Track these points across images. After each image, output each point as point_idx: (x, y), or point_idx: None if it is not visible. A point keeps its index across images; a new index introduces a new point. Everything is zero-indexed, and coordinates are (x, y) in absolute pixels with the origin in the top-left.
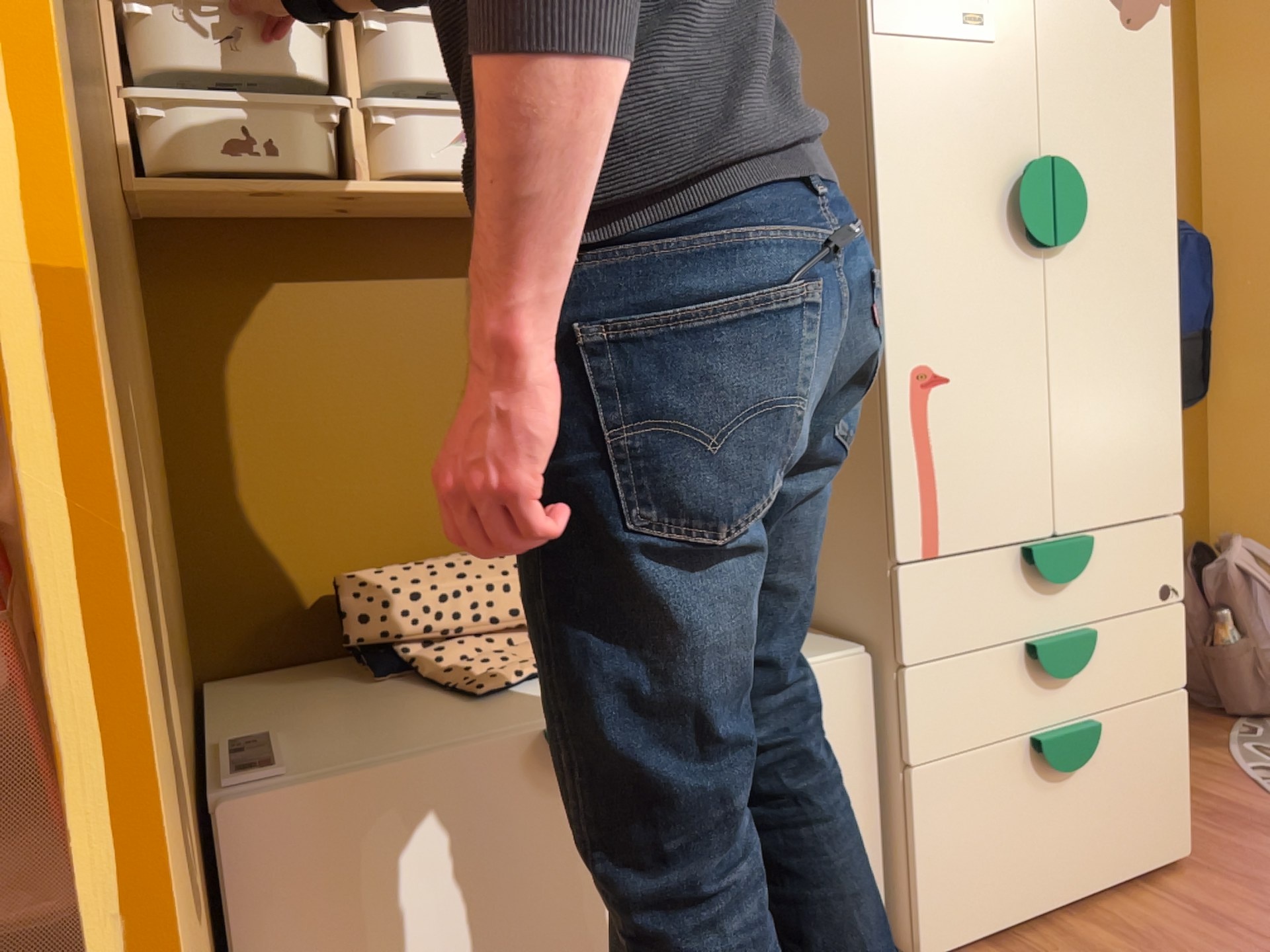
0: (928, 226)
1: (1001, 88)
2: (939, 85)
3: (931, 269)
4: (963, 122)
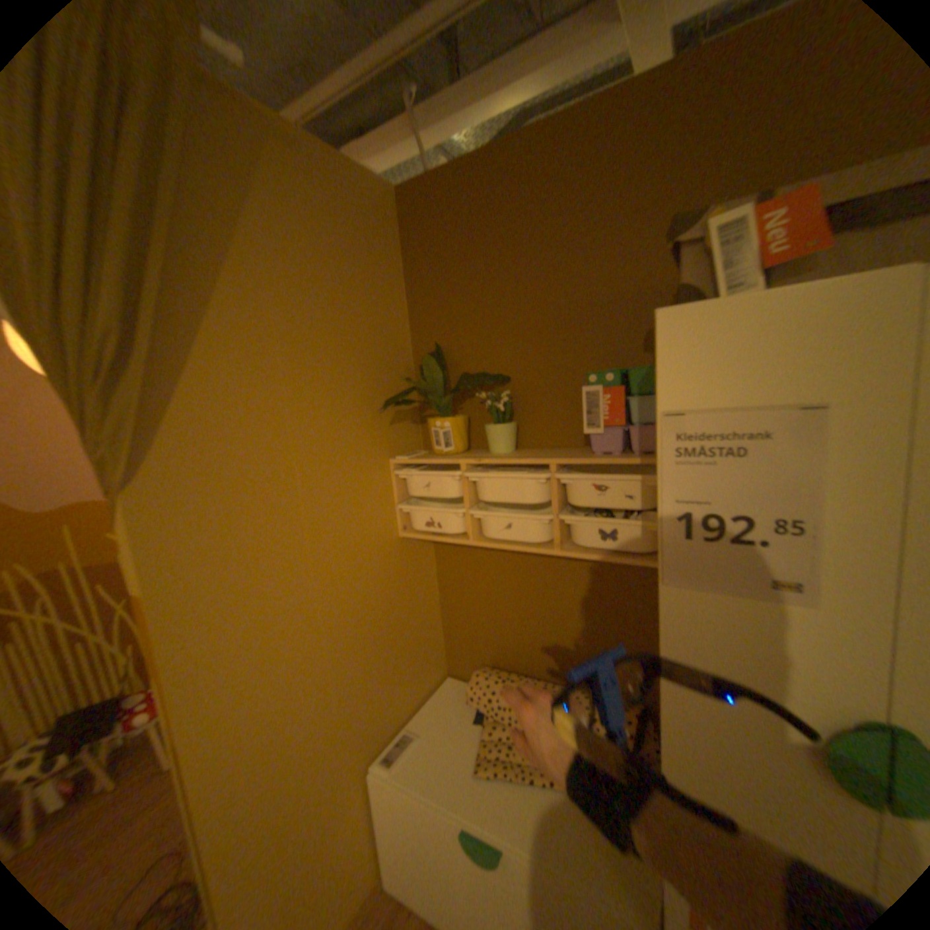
0: (711, 725)
1: (823, 647)
2: (734, 630)
3: (711, 755)
4: (763, 664)
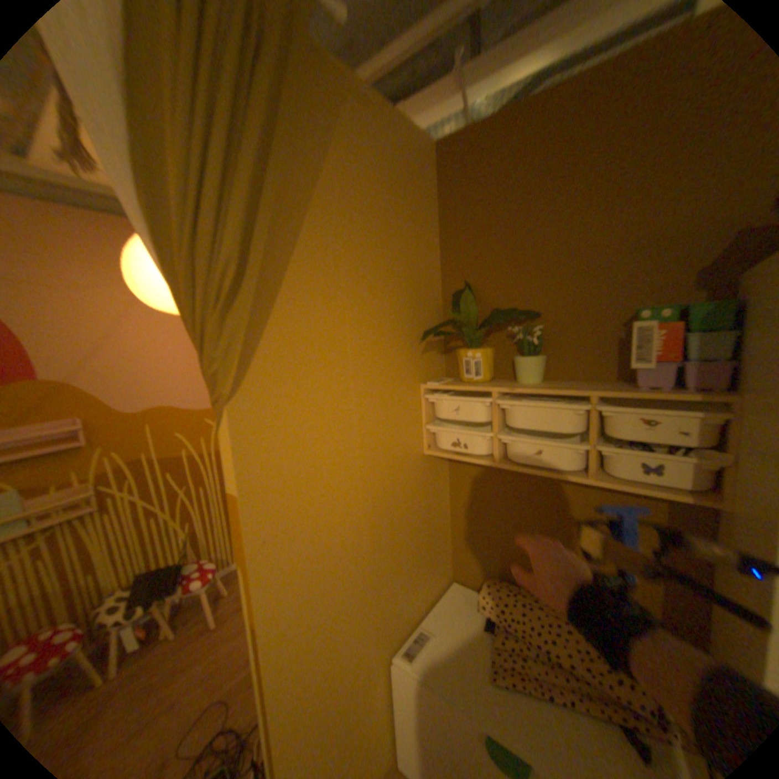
0: None
1: None
2: None
3: None
4: None
